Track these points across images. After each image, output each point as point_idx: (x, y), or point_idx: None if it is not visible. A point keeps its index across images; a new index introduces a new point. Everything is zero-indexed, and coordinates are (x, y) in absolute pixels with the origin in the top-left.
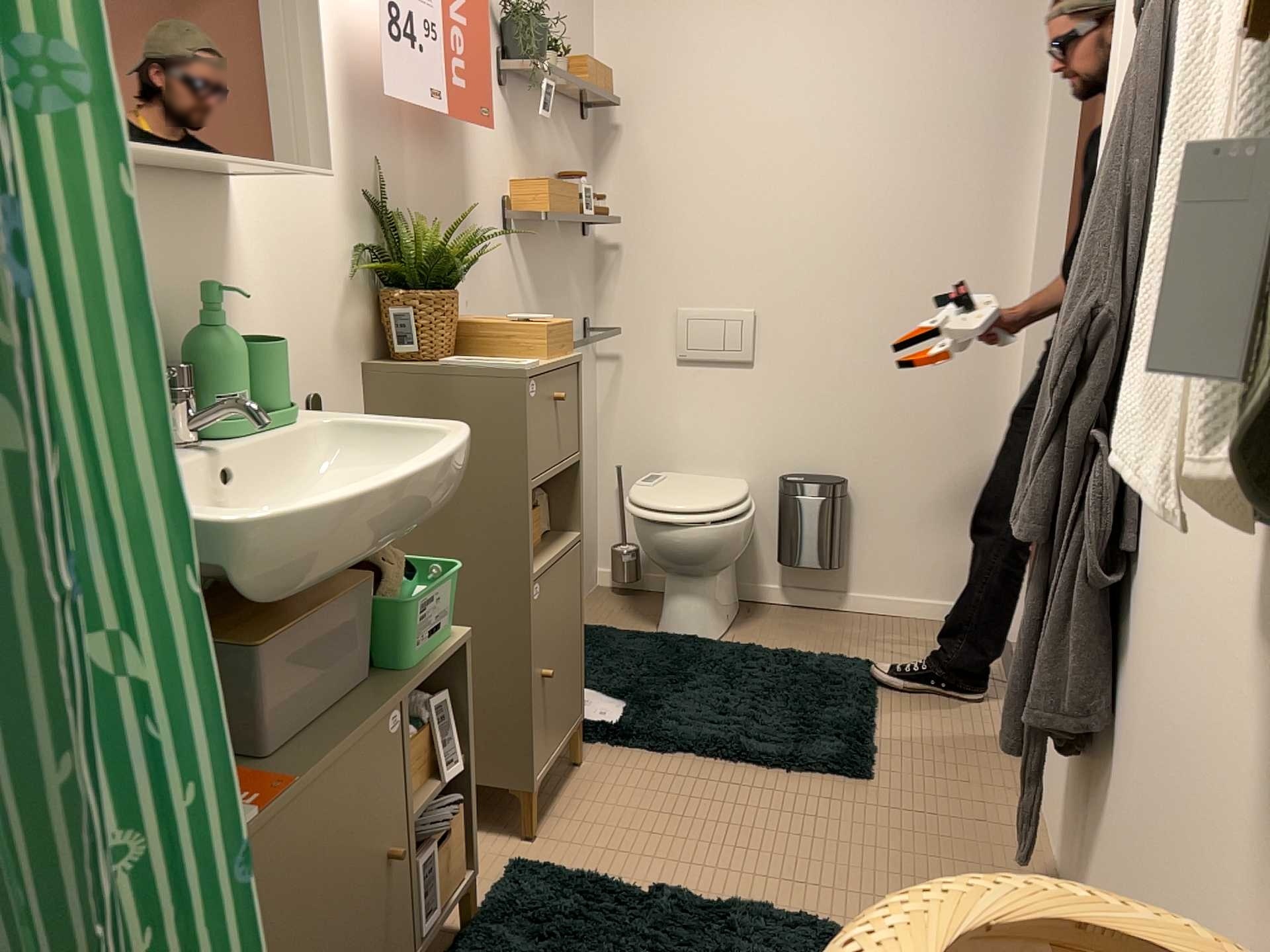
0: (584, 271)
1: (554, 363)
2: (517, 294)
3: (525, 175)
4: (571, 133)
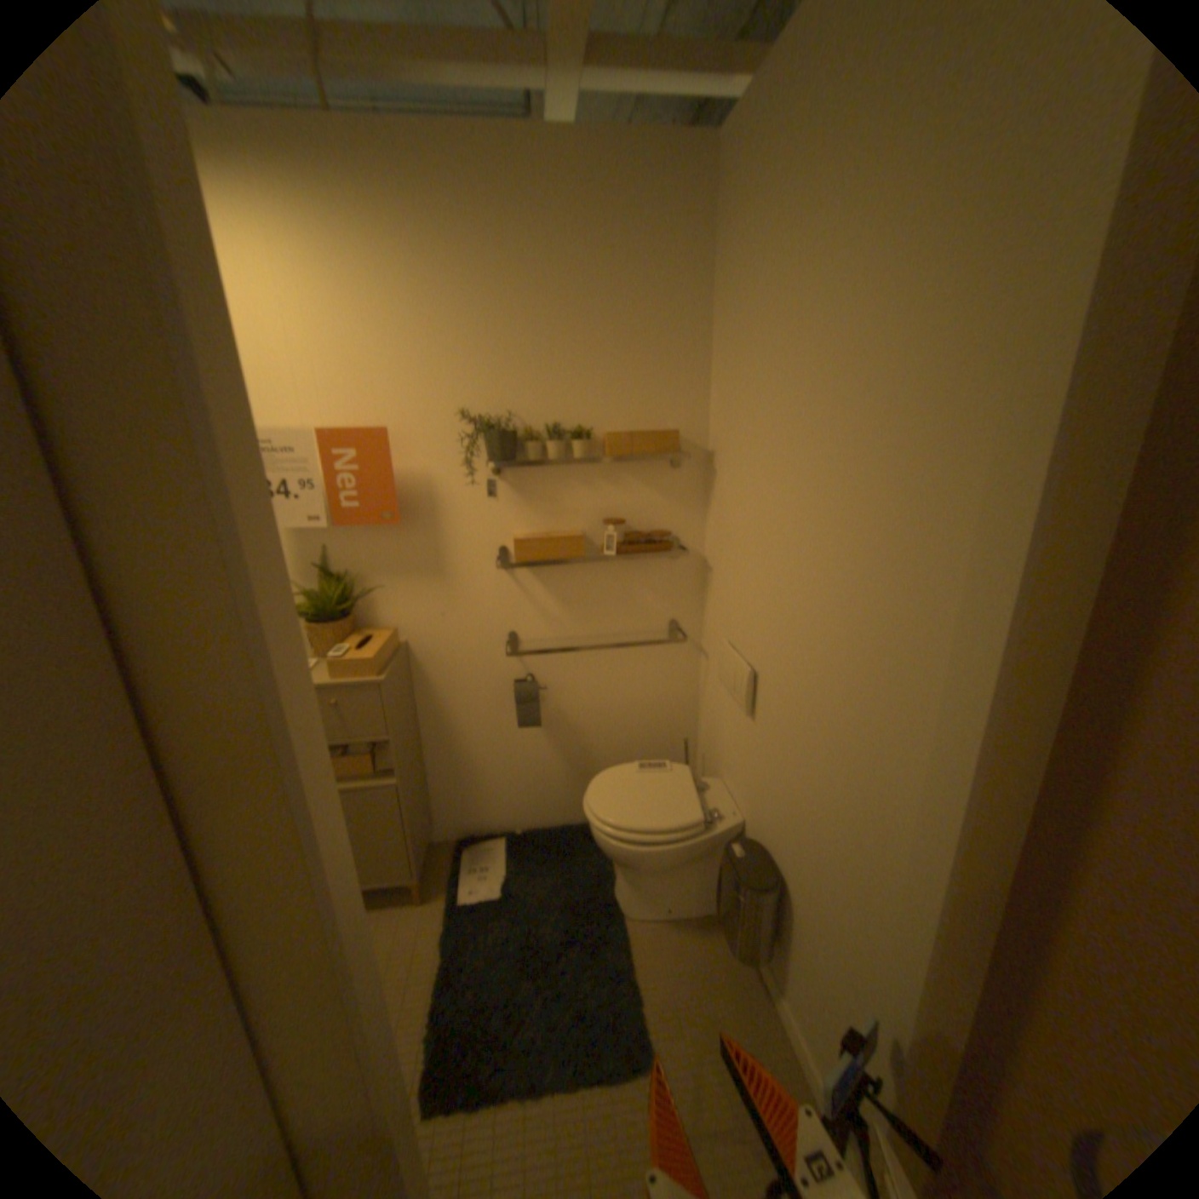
0: (668, 582)
1: (327, 683)
2: (521, 604)
3: (536, 523)
4: (640, 476)
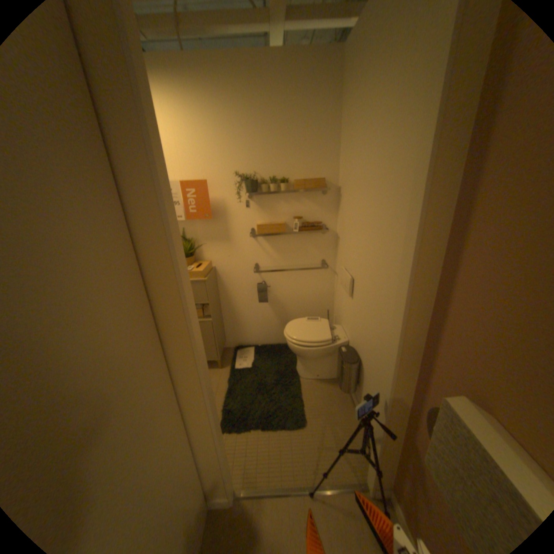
0: (321, 244)
1: None
2: (260, 253)
3: (266, 219)
4: (309, 199)
